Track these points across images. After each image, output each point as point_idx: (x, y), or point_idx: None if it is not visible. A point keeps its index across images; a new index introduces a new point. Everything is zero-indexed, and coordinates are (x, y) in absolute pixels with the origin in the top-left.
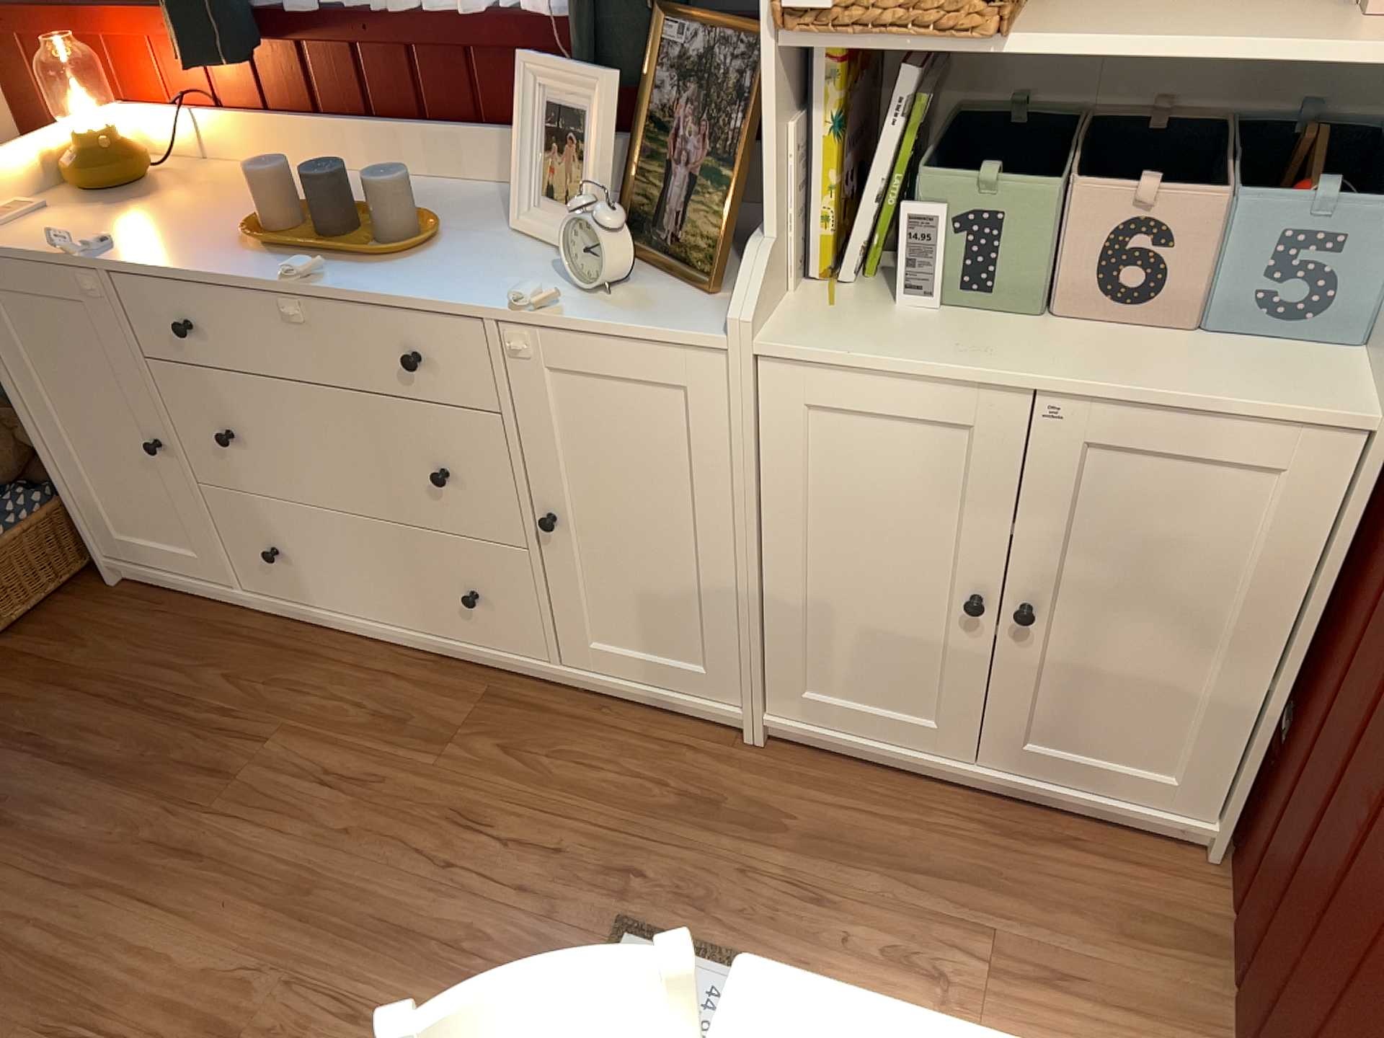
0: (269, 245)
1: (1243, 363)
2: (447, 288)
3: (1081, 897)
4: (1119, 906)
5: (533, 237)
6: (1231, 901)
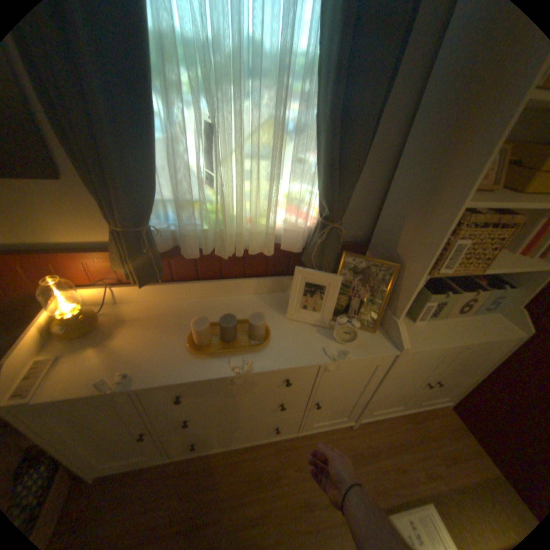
0: (207, 353)
1: (489, 325)
2: (300, 357)
3: (440, 435)
4: (446, 433)
5: (296, 320)
6: (459, 419)
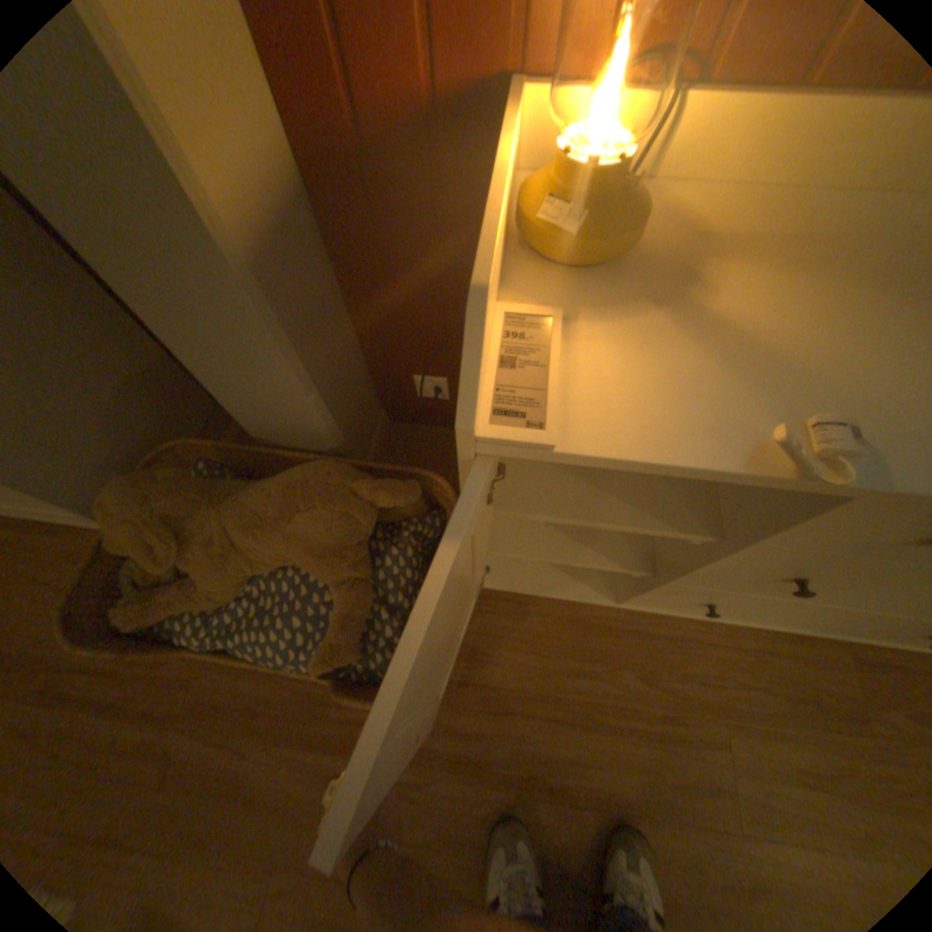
0: None
1: None
2: None
3: None
4: None
5: None
6: None
